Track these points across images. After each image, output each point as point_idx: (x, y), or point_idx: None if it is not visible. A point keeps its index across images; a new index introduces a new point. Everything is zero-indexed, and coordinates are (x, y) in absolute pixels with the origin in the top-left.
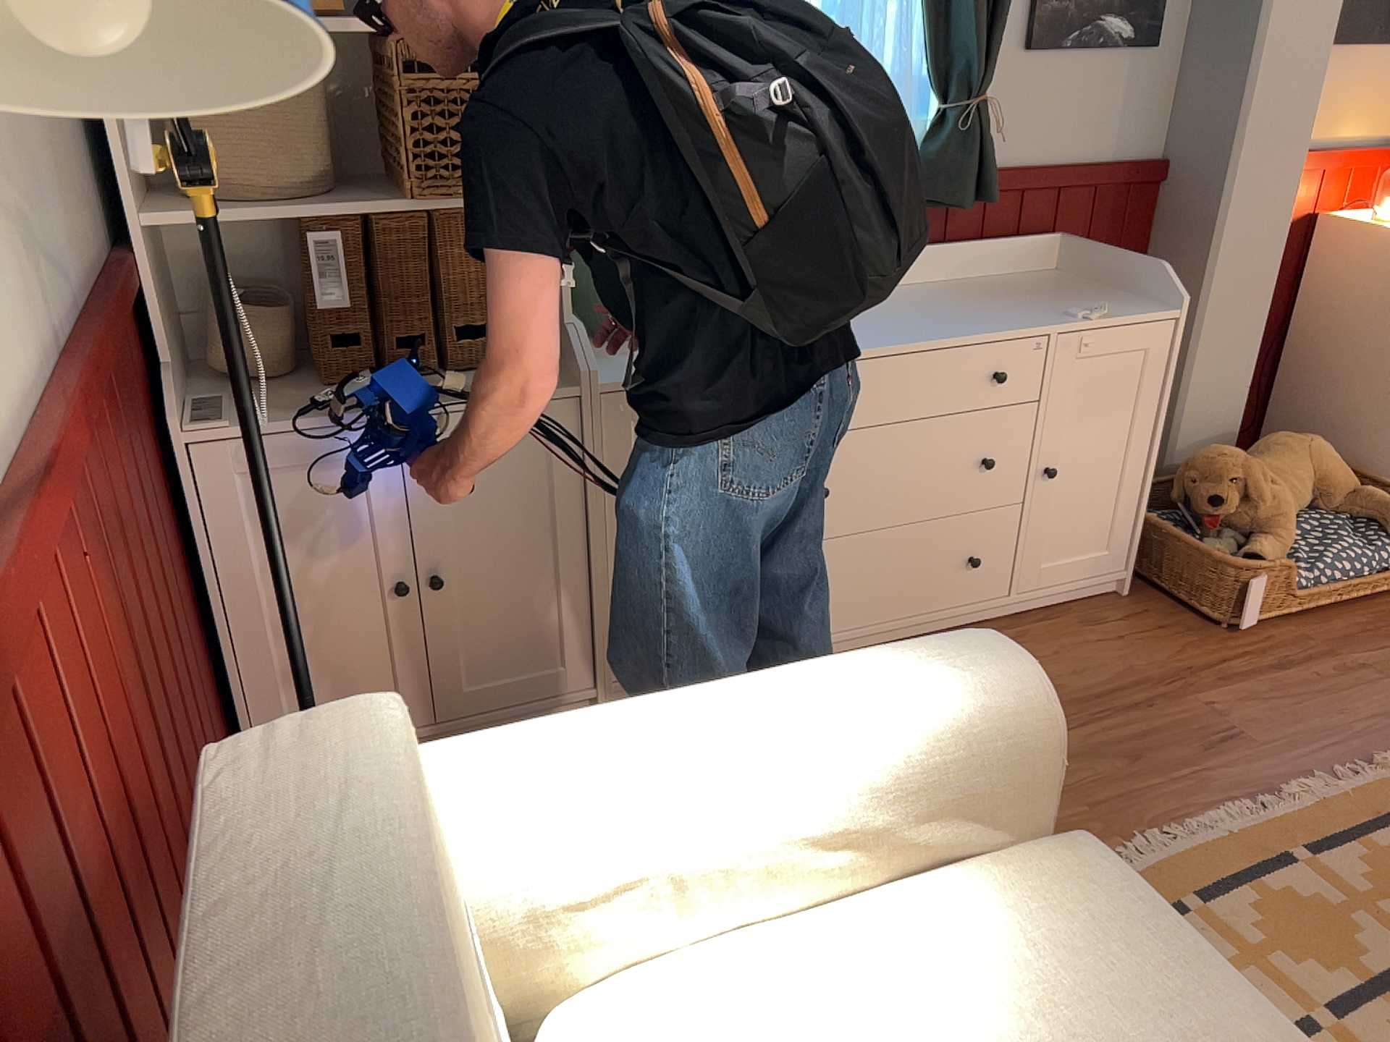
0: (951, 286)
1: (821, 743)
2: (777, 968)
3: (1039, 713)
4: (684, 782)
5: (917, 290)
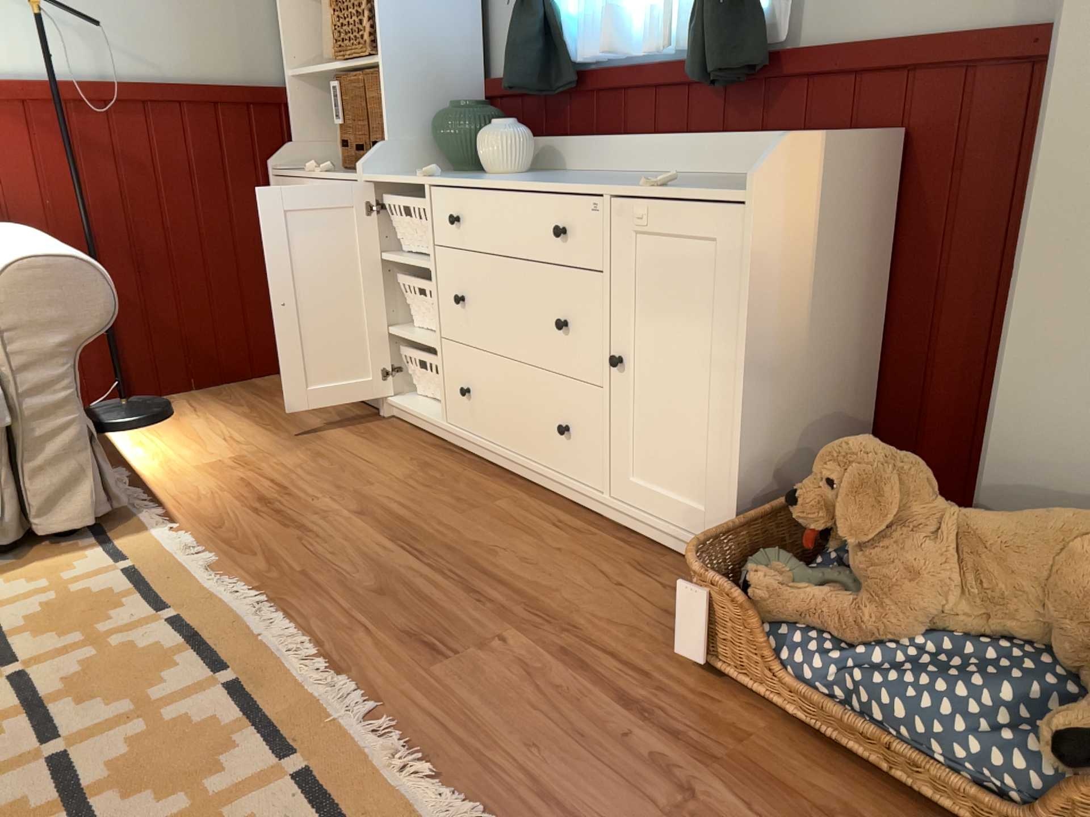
0: (726, 177)
1: None
2: None
3: (6, 278)
4: None
5: (691, 177)
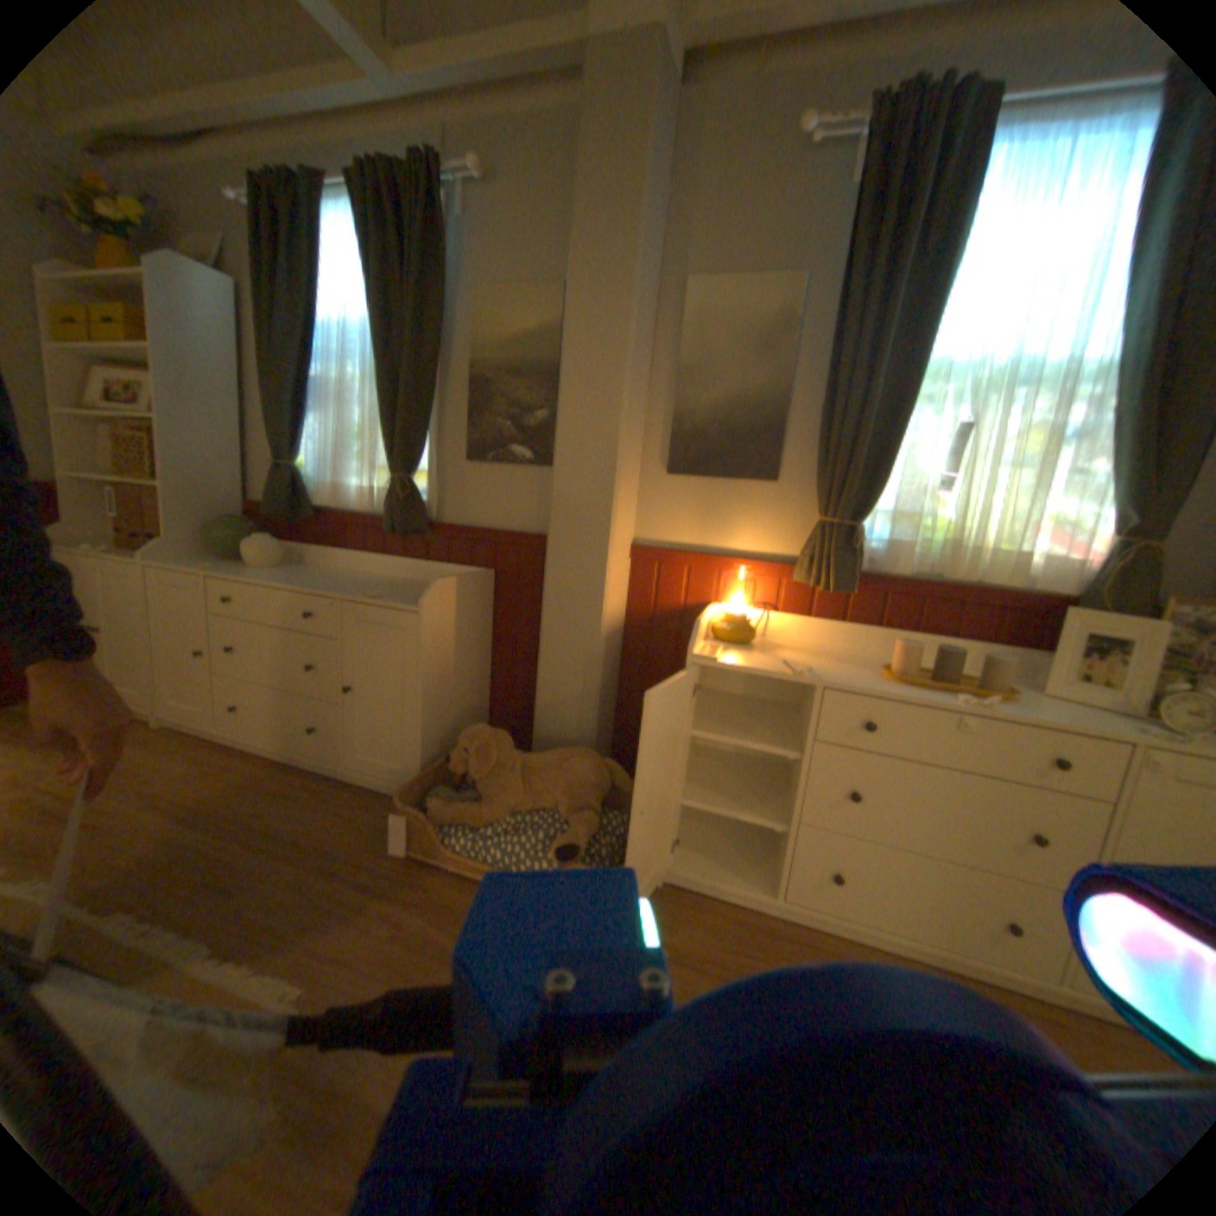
0: (410, 584)
1: None
2: None
3: None
4: None
5: (390, 581)
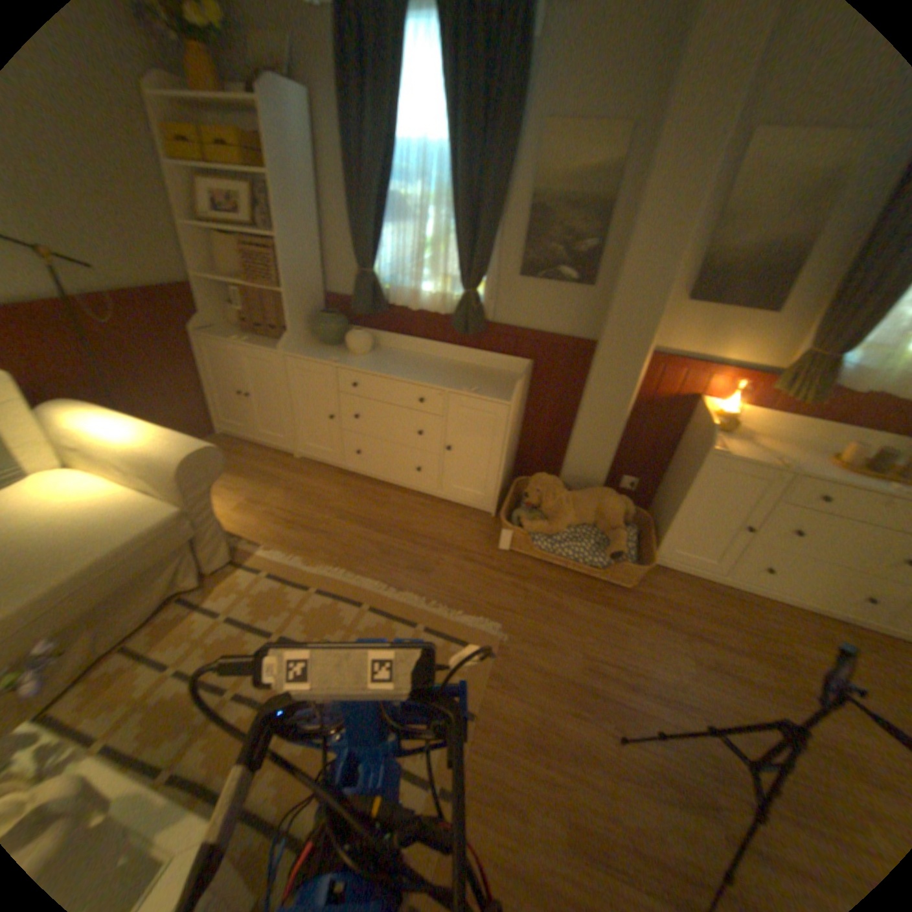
0: (469, 367)
1: (128, 441)
2: (91, 484)
3: (181, 466)
4: (99, 432)
5: (453, 364)
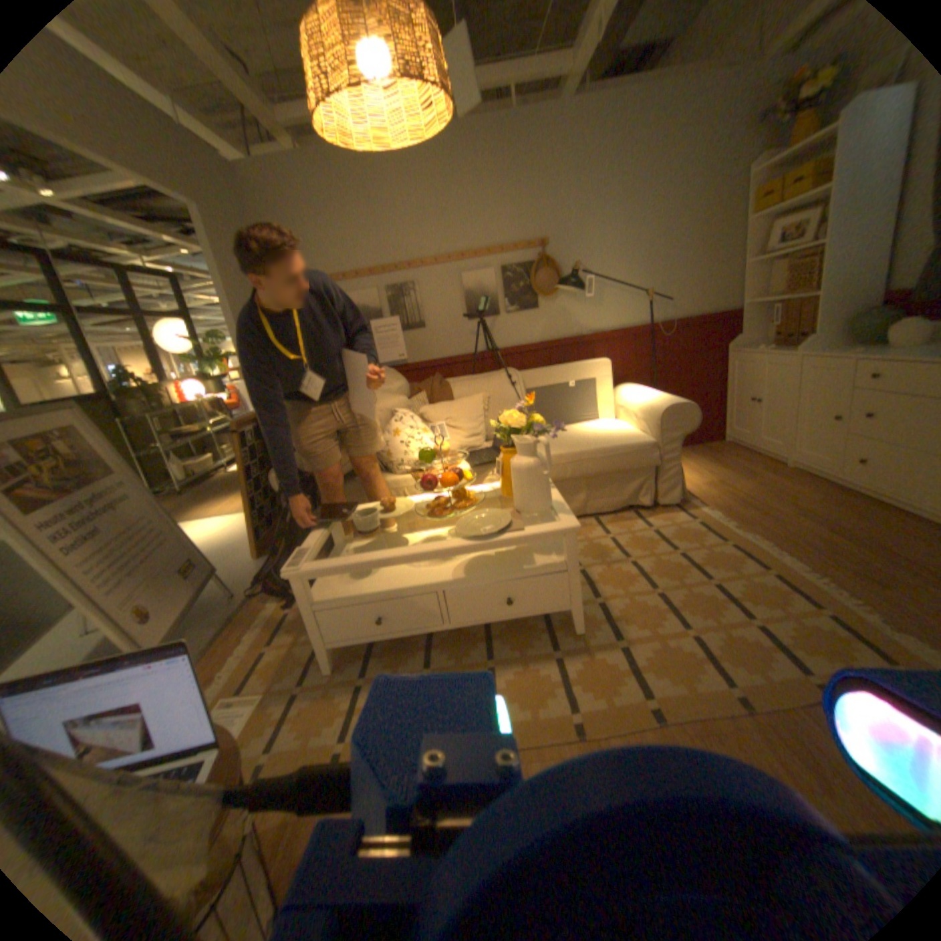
0: None
1: (644, 398)
2: (618, 424)
3: (664, 411)
4: (634, 395)
5: None
